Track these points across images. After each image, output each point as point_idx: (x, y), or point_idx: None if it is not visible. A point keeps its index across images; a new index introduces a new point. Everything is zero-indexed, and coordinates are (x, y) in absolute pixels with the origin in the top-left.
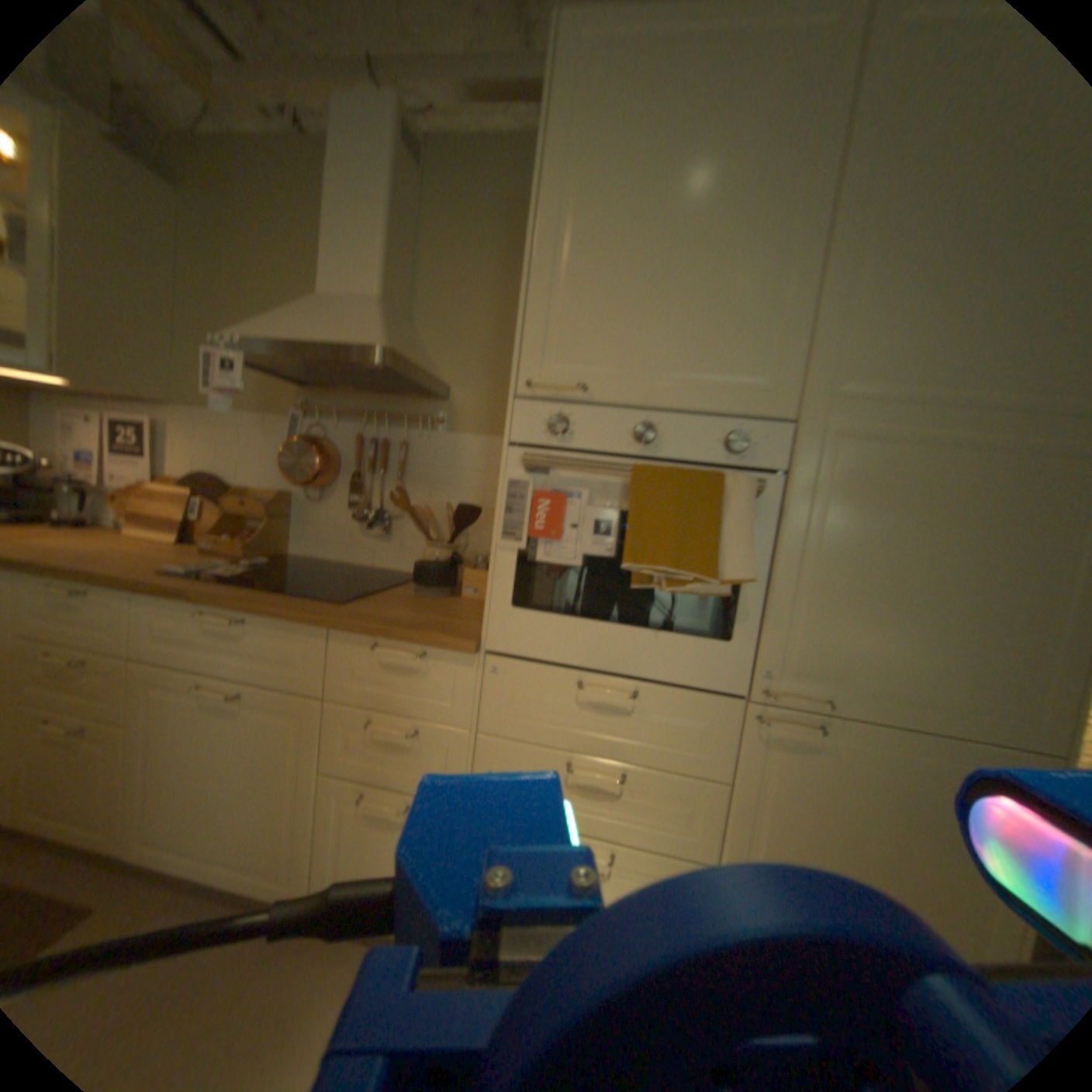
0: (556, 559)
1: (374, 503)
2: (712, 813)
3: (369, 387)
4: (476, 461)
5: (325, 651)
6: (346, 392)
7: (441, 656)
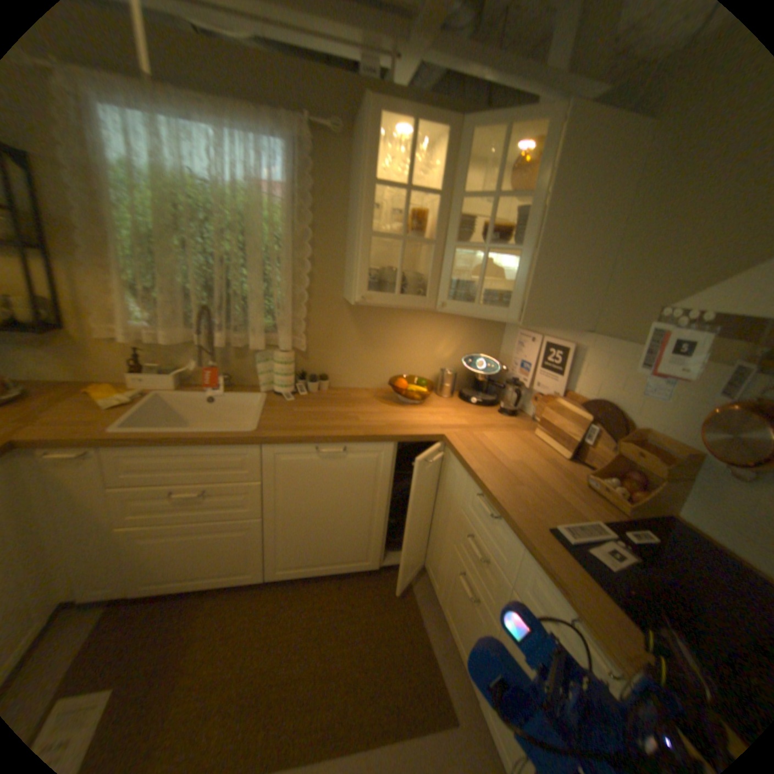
0: None
1: None
2: None
3: None
4: None
5: None
6: None
7: None
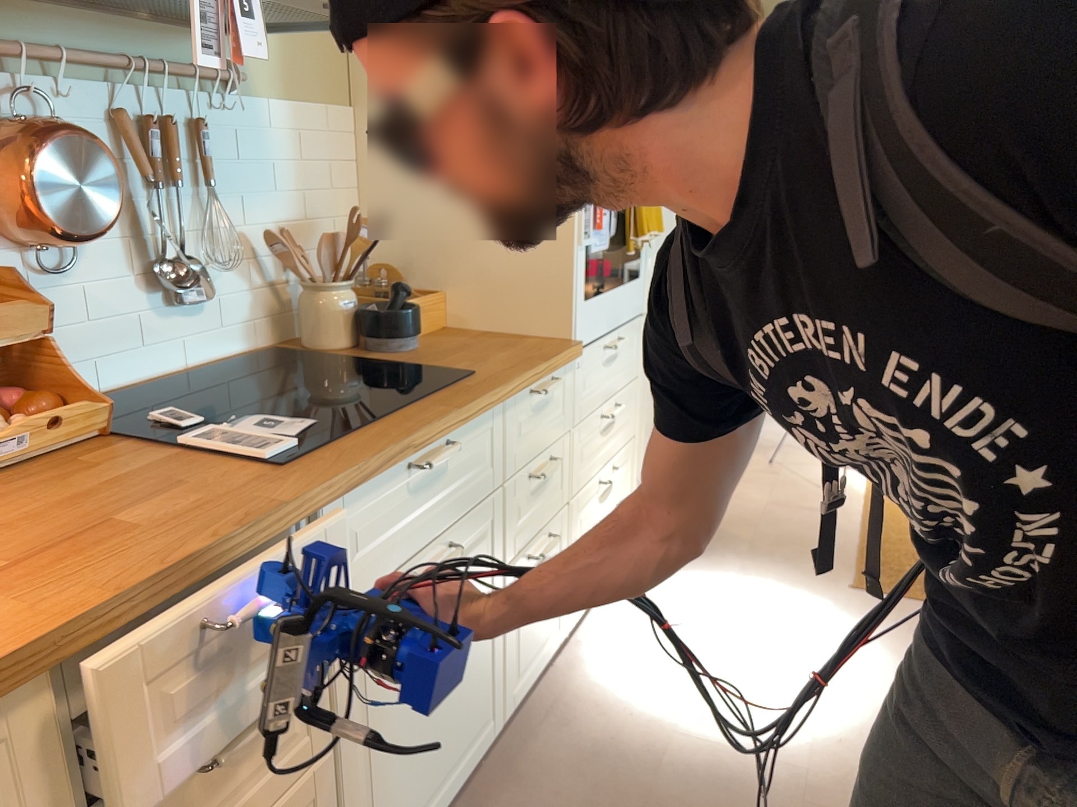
0: (599, 249)
1: (171, 251)
2: (634, 400)
3: (130, 12)
4: (292, 150)
5: (503, 427)
6: (64, 16)
7: (559, 373)
